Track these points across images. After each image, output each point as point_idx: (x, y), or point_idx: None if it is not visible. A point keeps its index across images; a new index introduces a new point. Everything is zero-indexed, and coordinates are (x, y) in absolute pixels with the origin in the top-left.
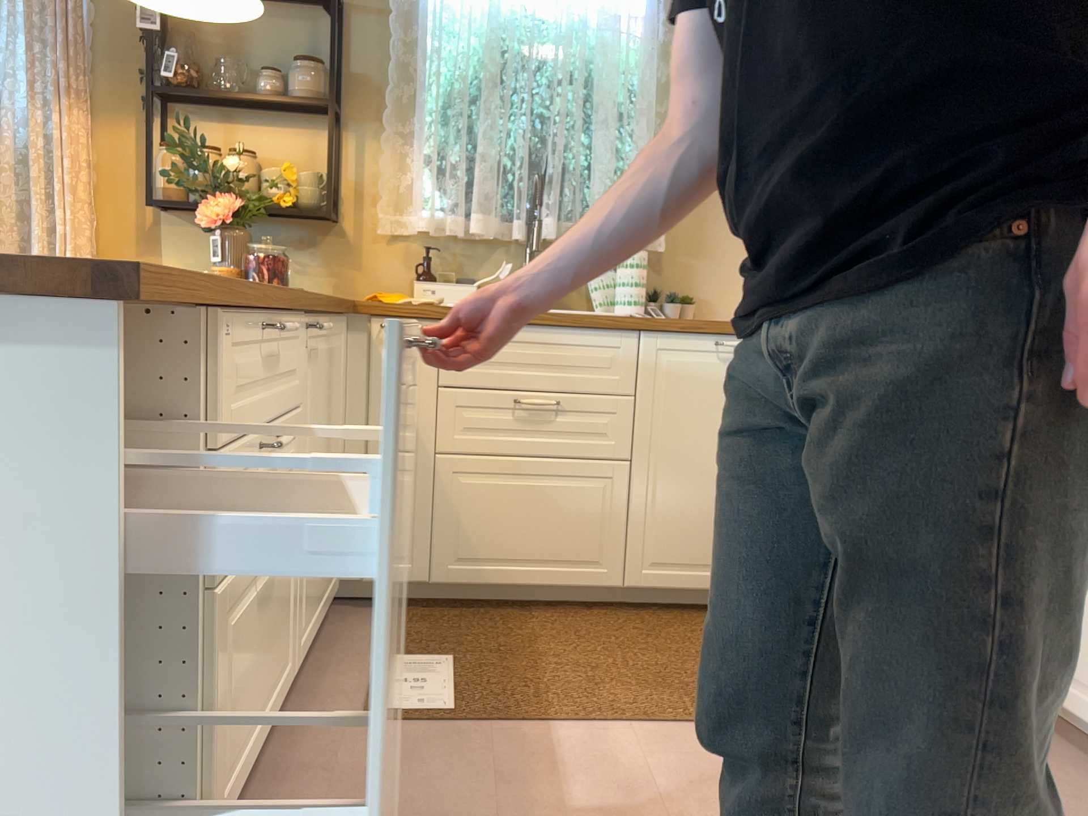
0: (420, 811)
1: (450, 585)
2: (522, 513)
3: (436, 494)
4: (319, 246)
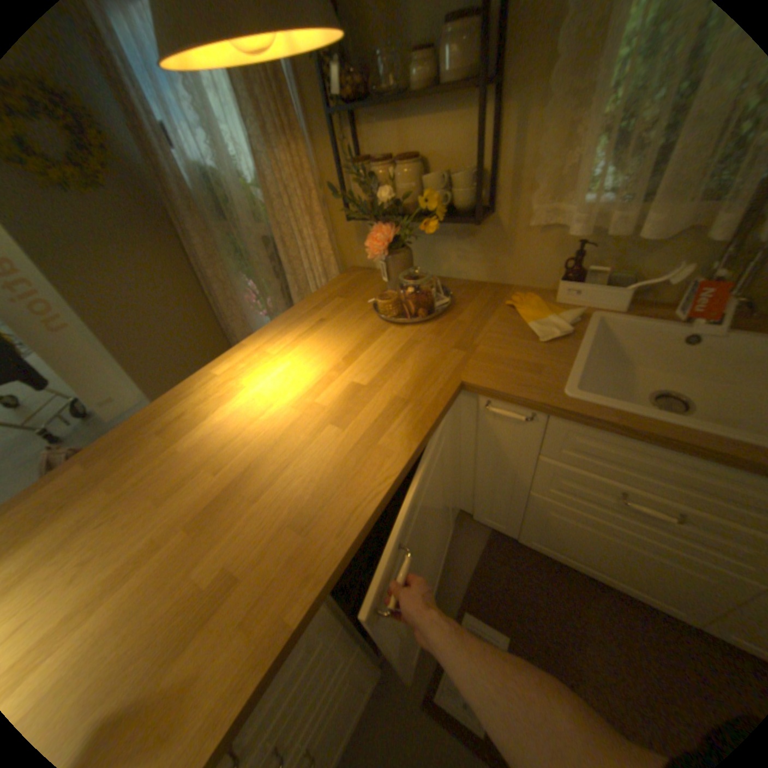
0: None
1: (534, 549)
2: (607, 552)
3: (530, 510)
4: (476, 234)
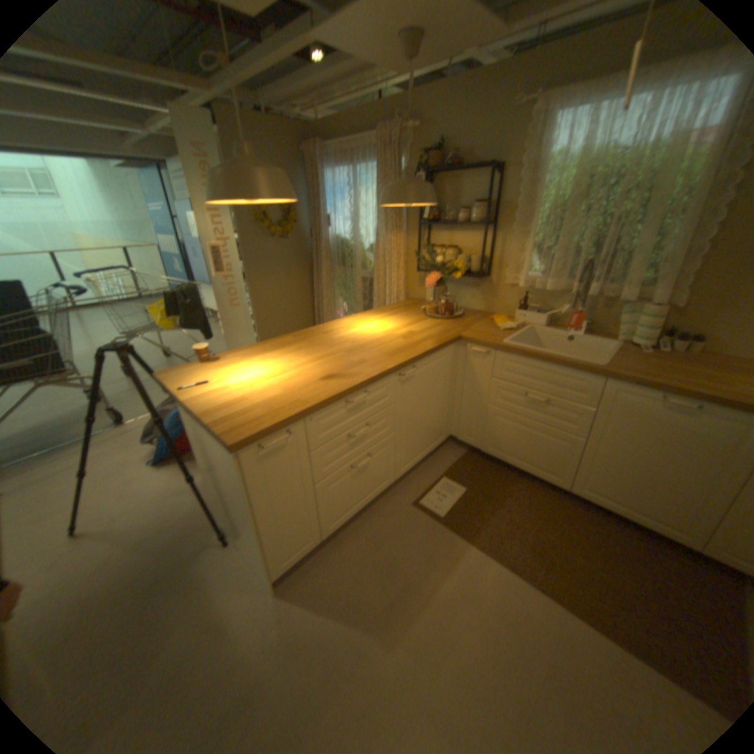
0: (398, 555)
1: (488, 454)
2: (522, 441)
3: (486, 419)
4: (479, 287)
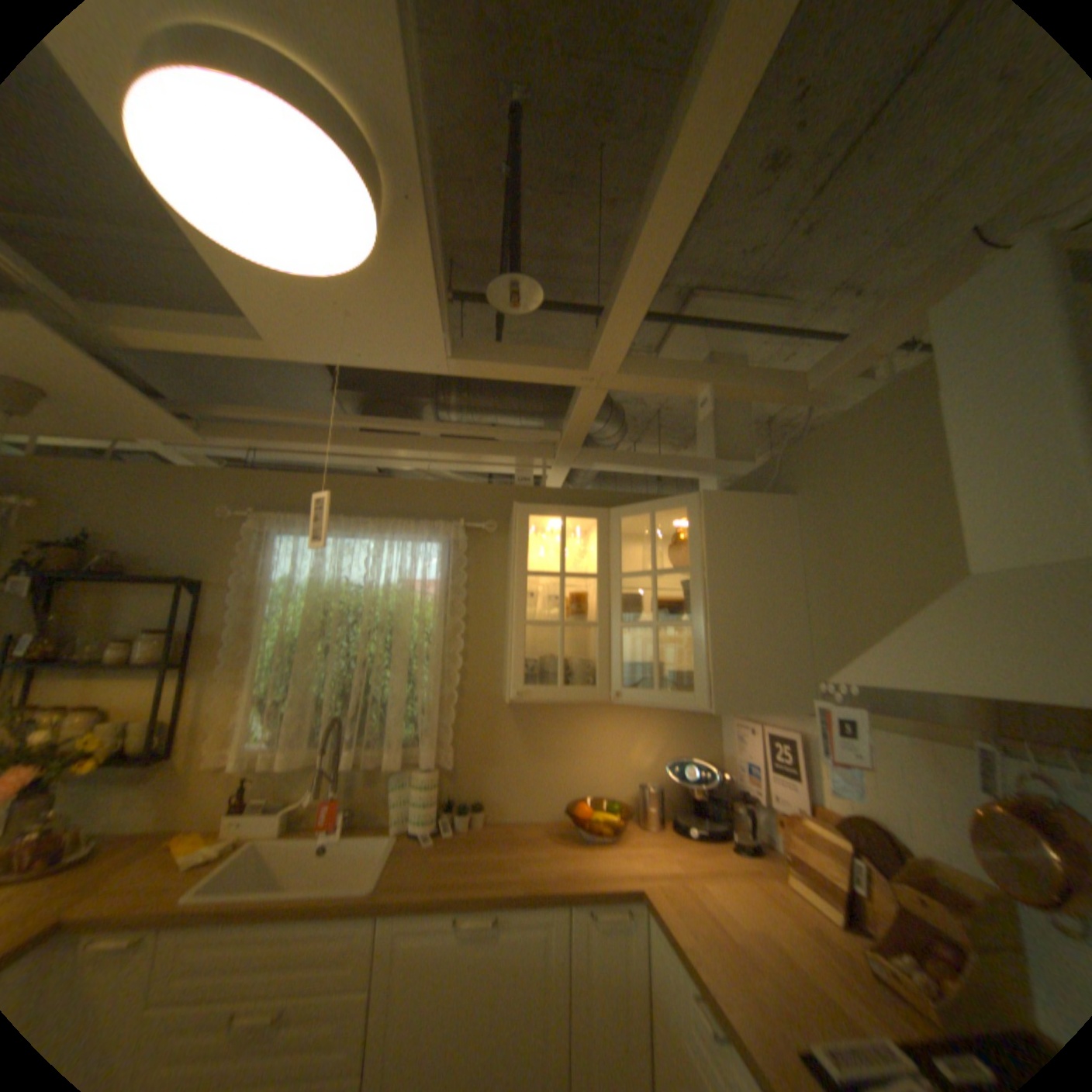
0: None
1: None
2: None
3: None
4: (150, 779)
